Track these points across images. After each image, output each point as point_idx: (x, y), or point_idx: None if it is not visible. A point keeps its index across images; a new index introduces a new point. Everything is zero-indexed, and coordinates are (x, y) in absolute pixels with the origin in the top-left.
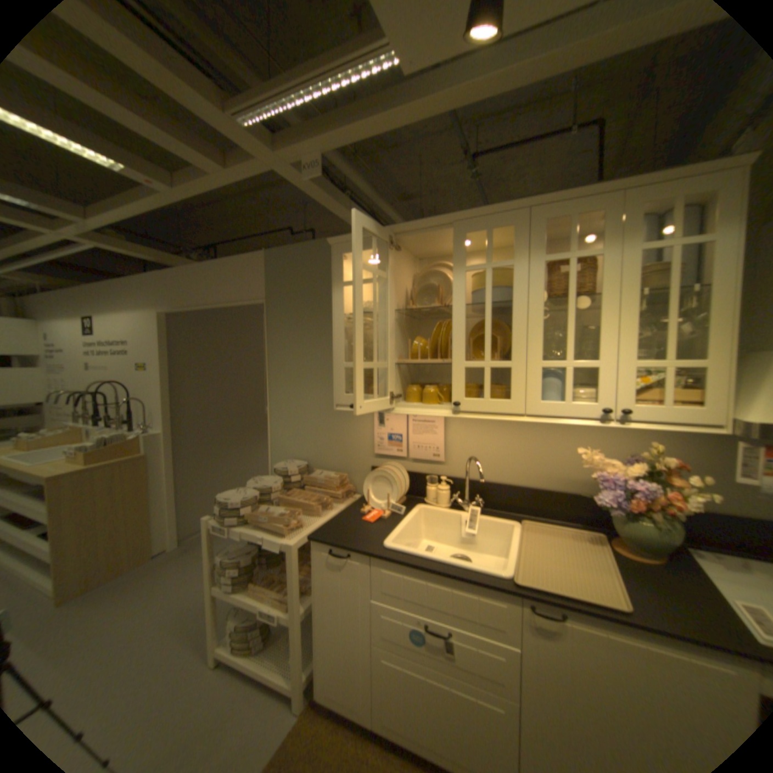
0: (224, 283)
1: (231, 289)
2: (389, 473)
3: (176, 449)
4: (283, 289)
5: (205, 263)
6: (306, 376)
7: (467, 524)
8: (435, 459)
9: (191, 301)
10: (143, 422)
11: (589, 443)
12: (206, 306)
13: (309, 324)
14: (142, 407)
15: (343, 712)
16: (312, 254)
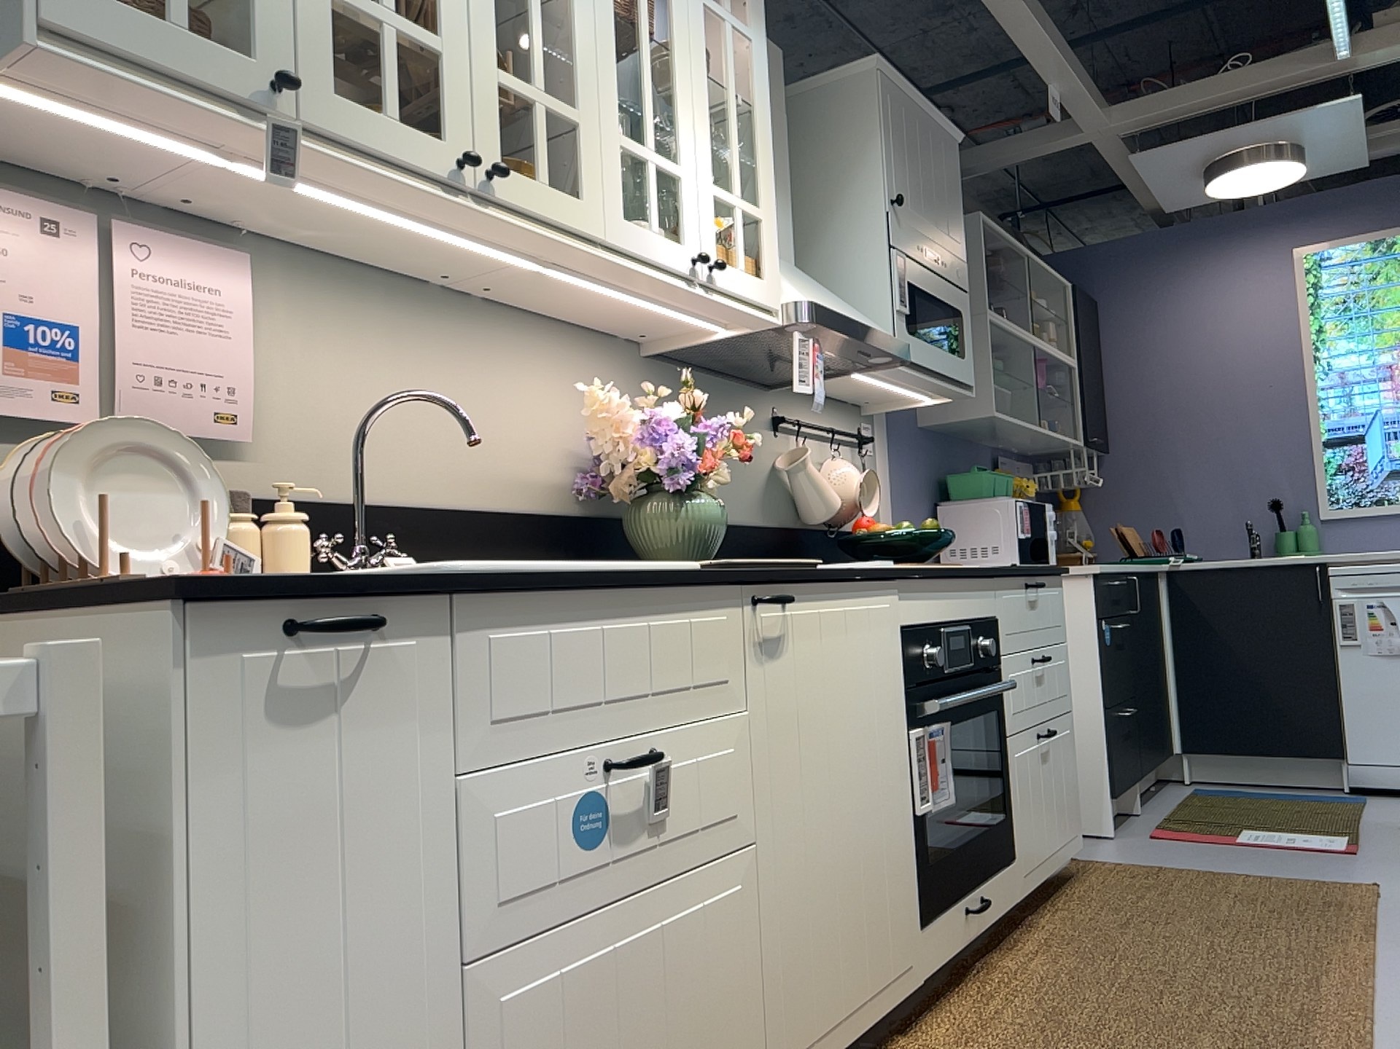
0: None
1: None
2: (144, 441)
3: None
4: None
5: None
6: None
7: None
8: (220, 434)
9: None
10: None
11: (547, 395)
12: None
13: None
14: None
15: None
16: None
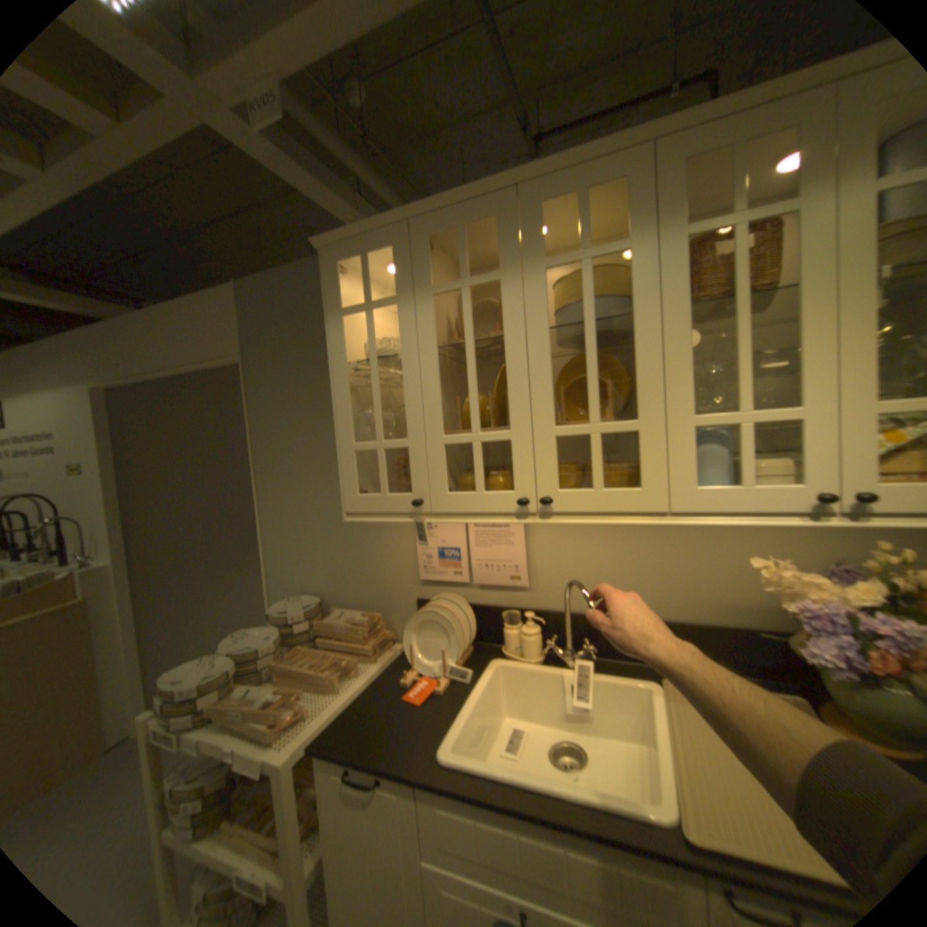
0: (181, 336)
1: (191, 343)
2: (443, 614)
3: (137, 585)
4: (266, 337)
5: (150, 308)
6: (309, 467)
7: (575, 691)
8: (515, 584)
9: (136, 366)
10: (83, 549)
11: (761, 546)
12: (157, 372)
13: (308, 387)
14: (81, 527)
15: None
16: (304, 281)
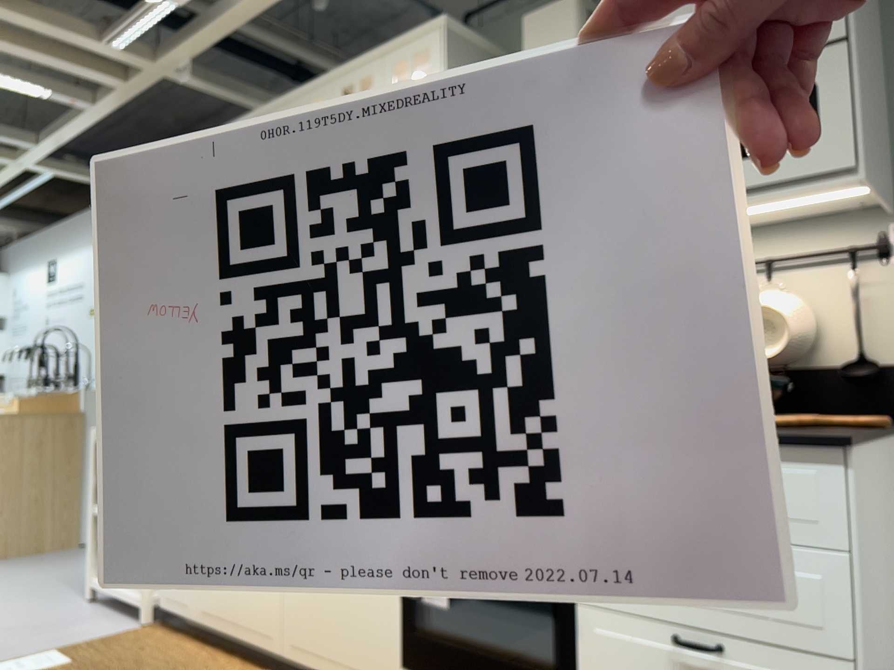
0: None
1: None
2: None
3: None
4: None
5: None
6: None
7: None
8: None
9: None
10: None
11: None
12: None
13: None
14: None
15: (176, 609)
16: None
